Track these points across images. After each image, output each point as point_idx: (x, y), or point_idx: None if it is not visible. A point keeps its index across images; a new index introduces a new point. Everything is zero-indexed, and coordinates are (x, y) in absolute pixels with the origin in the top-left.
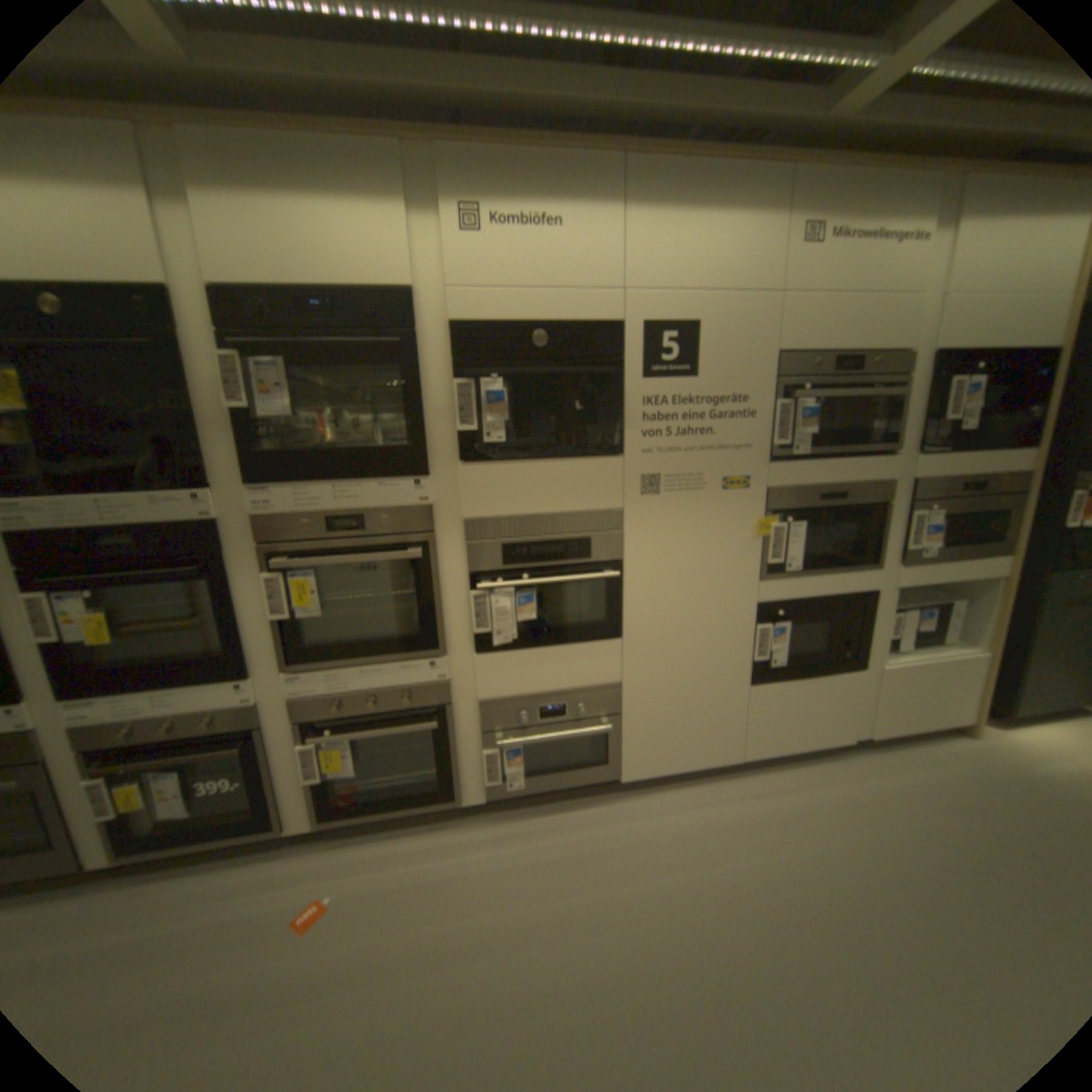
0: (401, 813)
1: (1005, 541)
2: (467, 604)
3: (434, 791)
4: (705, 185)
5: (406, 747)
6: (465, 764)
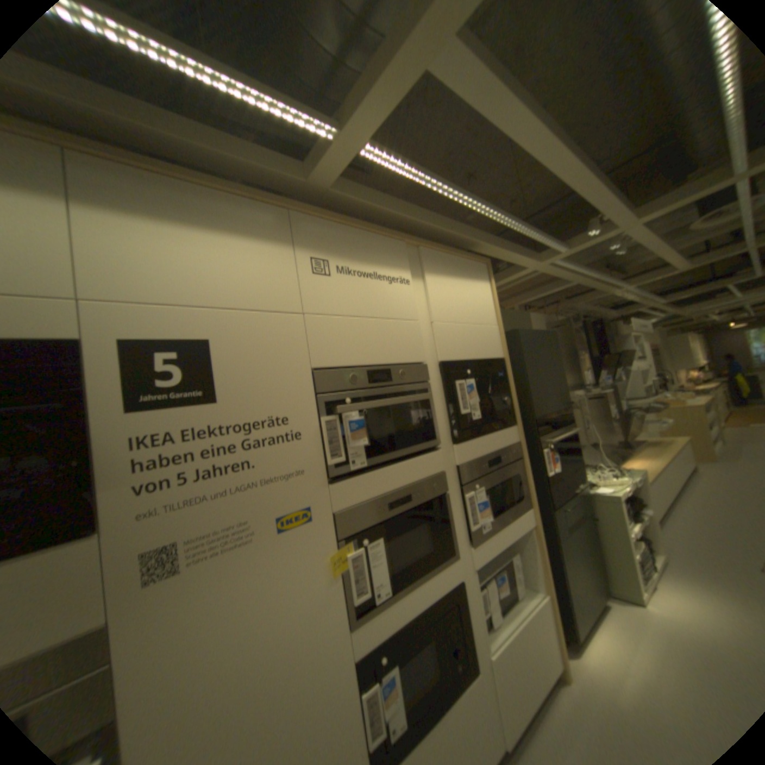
0: None
1: (523, 499)
2: None
3: None
4: (192, 206)
5: None
6: None
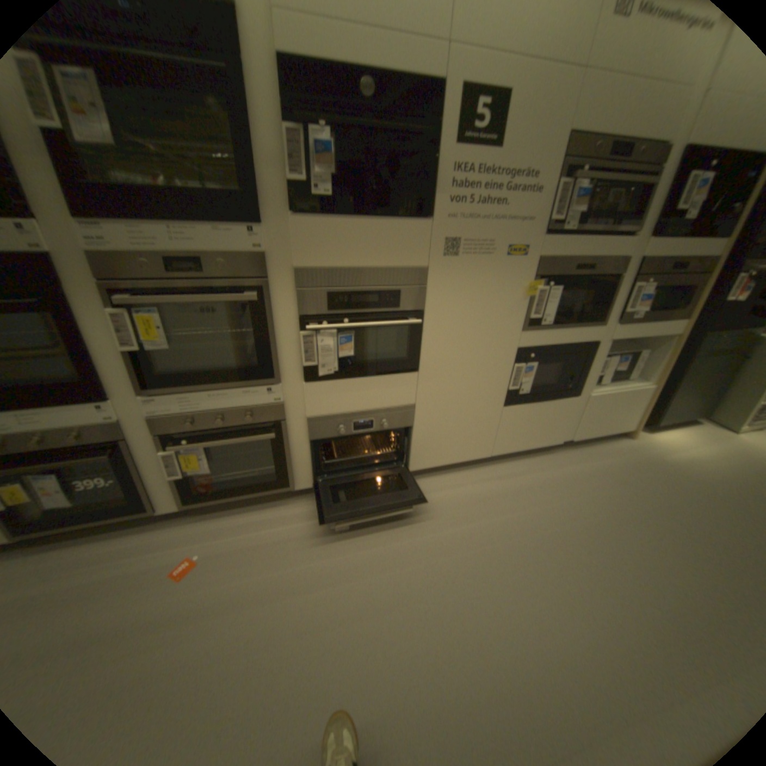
0: (249, 496)
1: (687, 308)
2: (297, 343)
3: (273, 480)
4: None
5: (250, 450)
6: (296, 461)
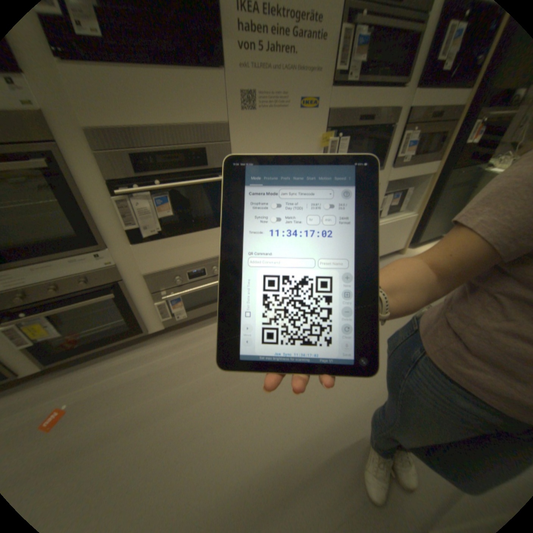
0: (107, 345)
1: (440, 151)
2: (112, 207)
3: (128, 329)
4: None
5: (99, 309)
6: (144, 311)
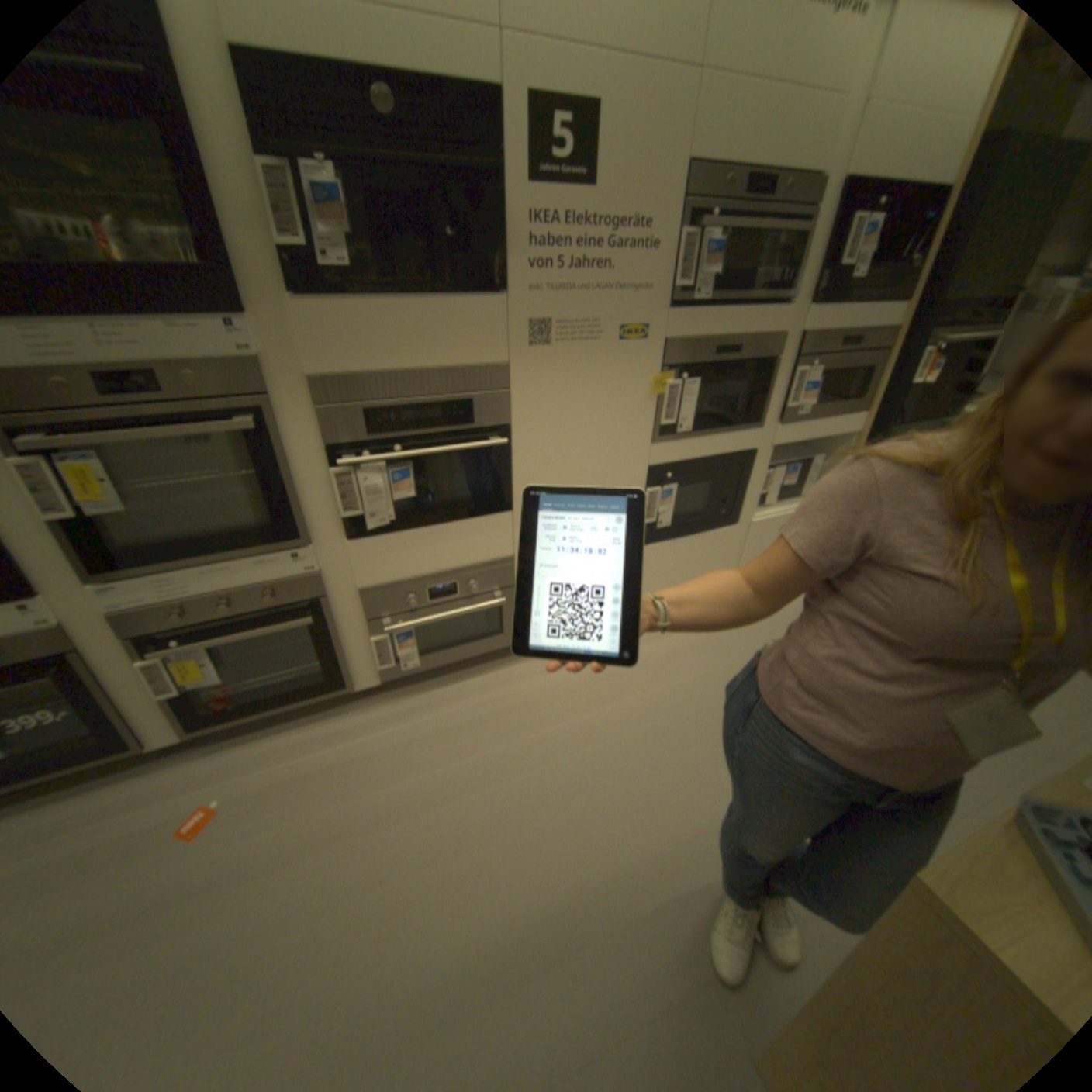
0: (287, 707)
1: (864, 396)
2: (328, 484)
3: (321, 681)
4: None
5: (281, 643)
6: (352, 652)
